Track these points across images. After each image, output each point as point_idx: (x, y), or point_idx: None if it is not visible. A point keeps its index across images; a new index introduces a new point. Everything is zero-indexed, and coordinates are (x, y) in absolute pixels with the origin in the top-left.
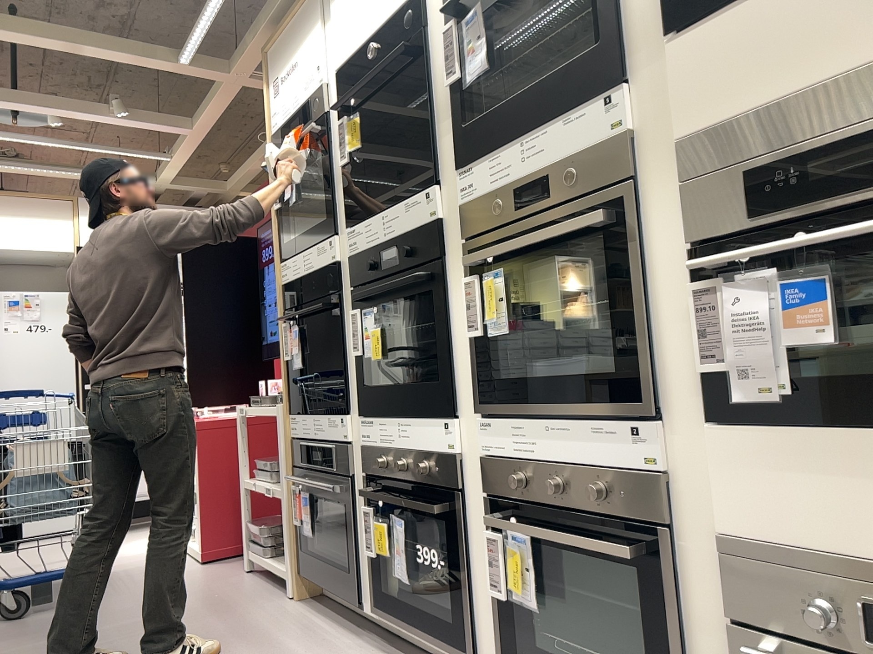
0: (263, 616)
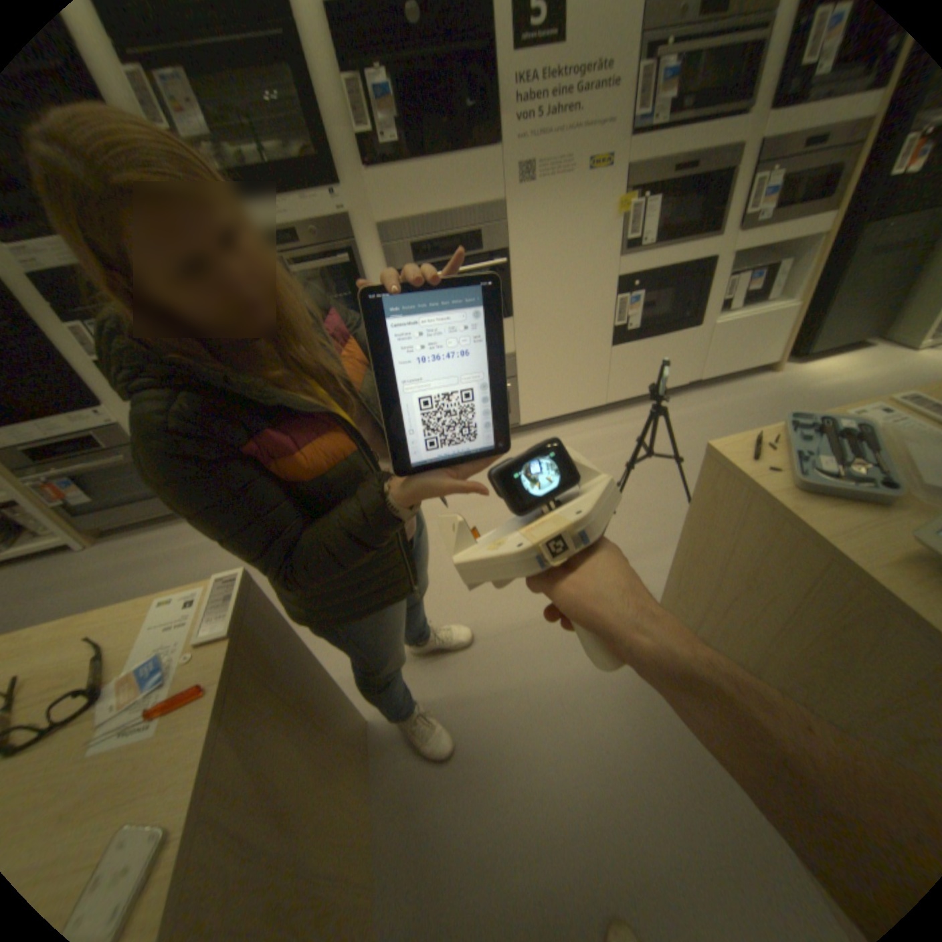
0: (89, 569)
